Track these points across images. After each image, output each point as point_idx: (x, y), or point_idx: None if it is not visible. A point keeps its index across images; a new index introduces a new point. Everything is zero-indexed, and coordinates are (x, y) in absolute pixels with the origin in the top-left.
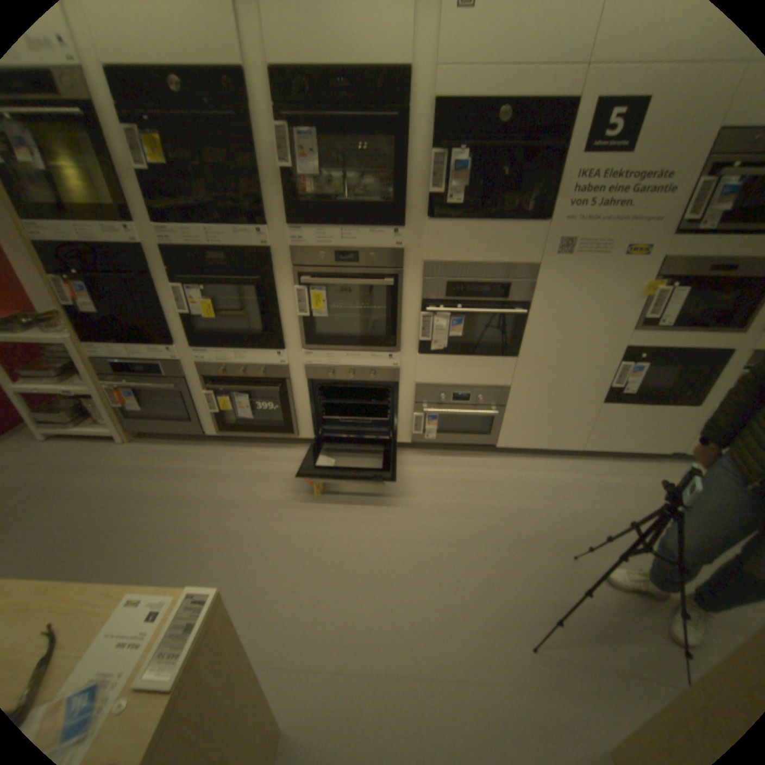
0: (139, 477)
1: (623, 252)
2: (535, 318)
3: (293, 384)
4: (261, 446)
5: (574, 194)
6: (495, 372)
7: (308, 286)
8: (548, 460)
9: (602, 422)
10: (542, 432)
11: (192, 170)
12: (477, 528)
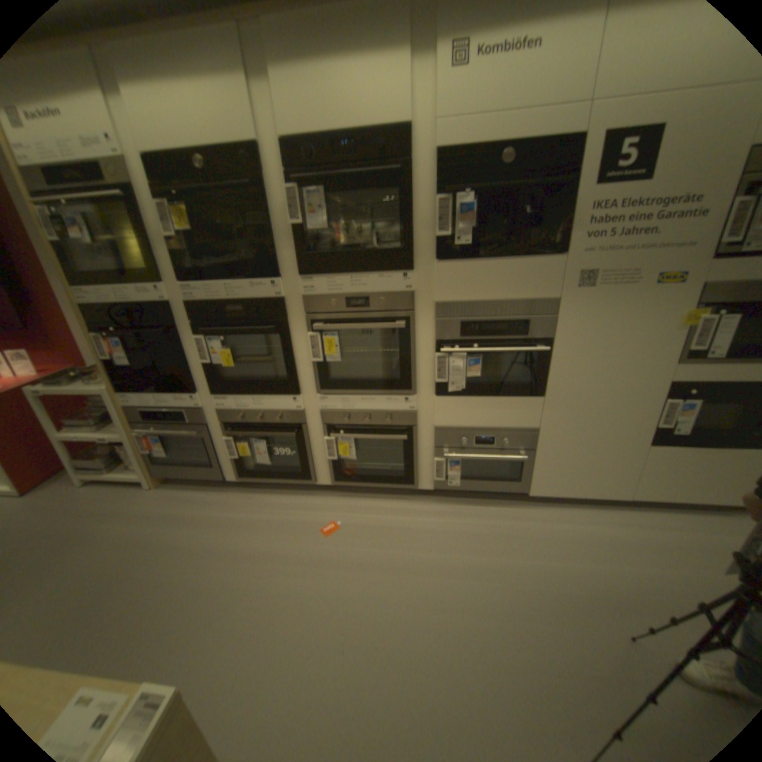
0: (159, 525)
1: (653, 281)
2: (560, 355)
3: (309, 429)
4: (279, 493)
5: (590, 225)
6: (520, 413)
7: (320, 331)
8: (592, 511)
9: (652, 467)
10: (581, 478)
11: (213, 232)
12: (510, 593)
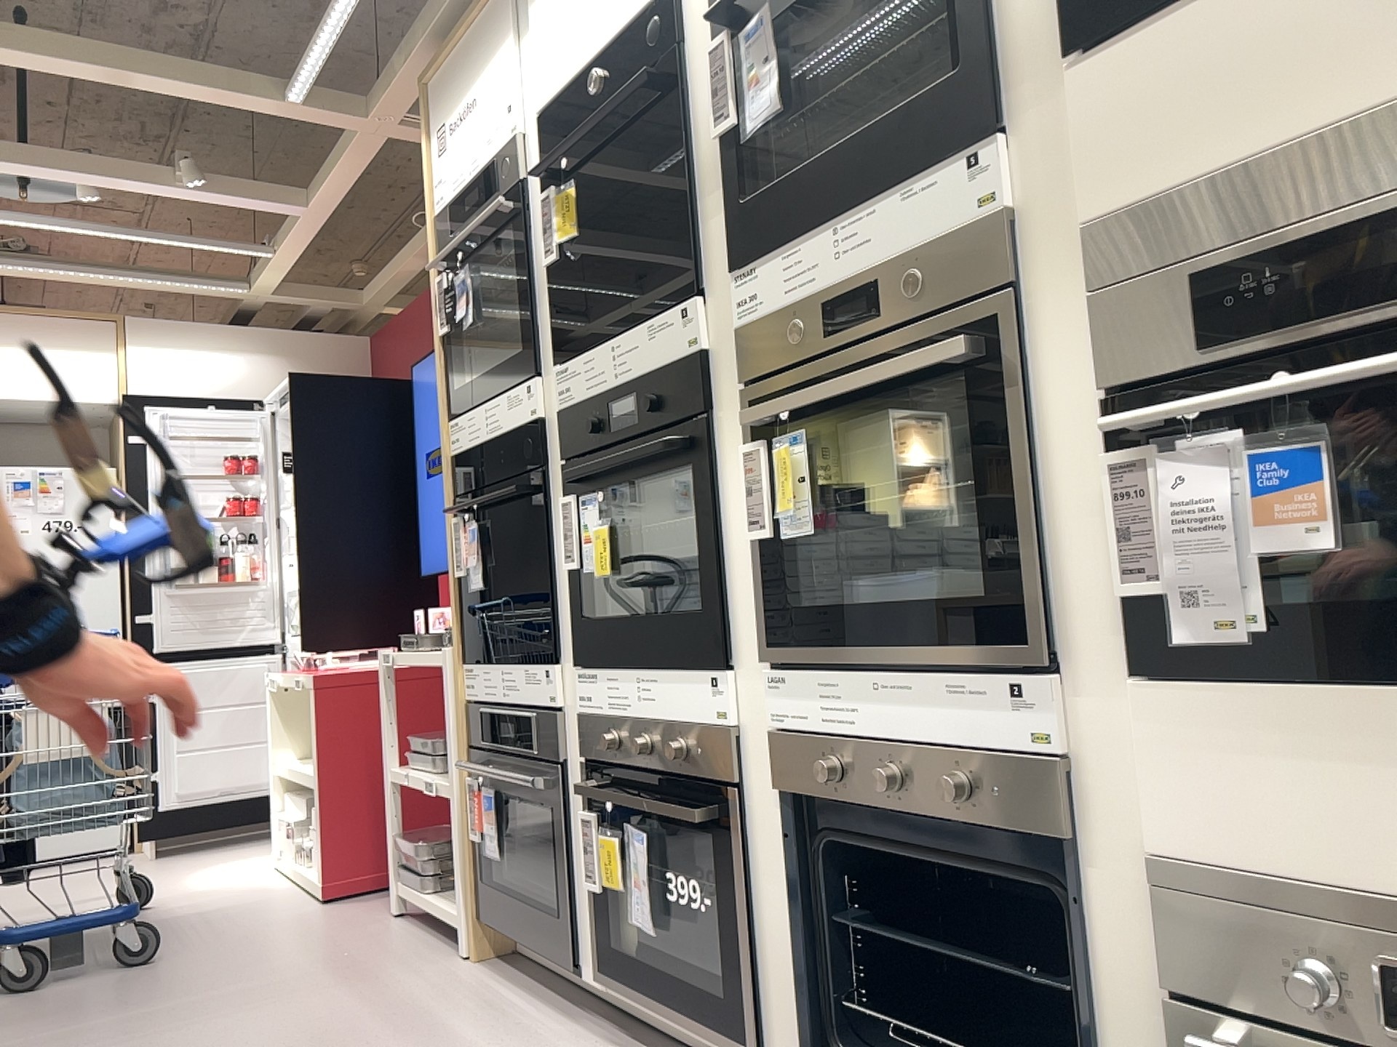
0: (400, 1026)
1: None
2: None
3: (752, 809)
4: None
5: None
6: None
7: (771, 431)
8: None
9: None
10: None
11: (625, 234)
12: None
